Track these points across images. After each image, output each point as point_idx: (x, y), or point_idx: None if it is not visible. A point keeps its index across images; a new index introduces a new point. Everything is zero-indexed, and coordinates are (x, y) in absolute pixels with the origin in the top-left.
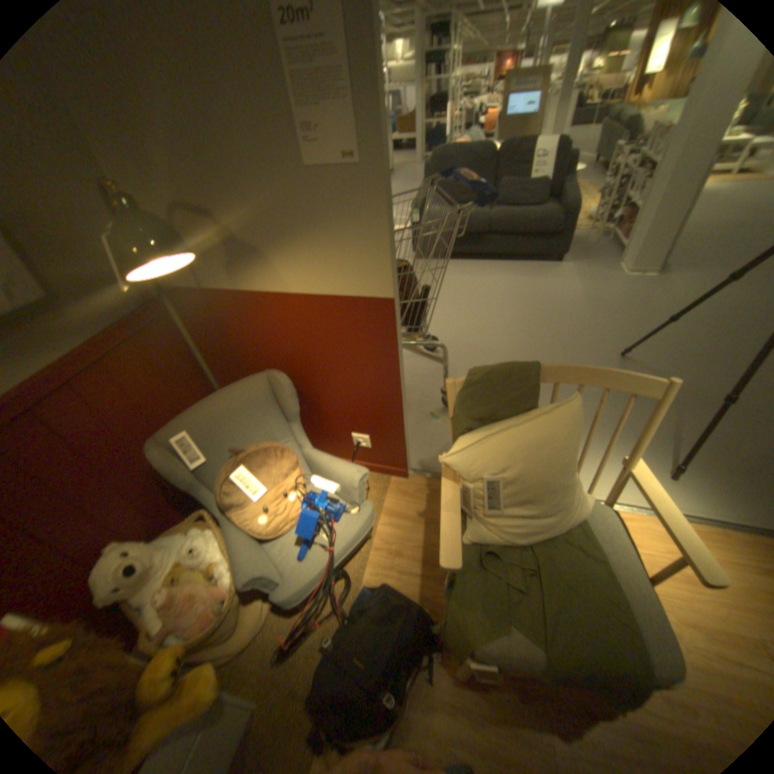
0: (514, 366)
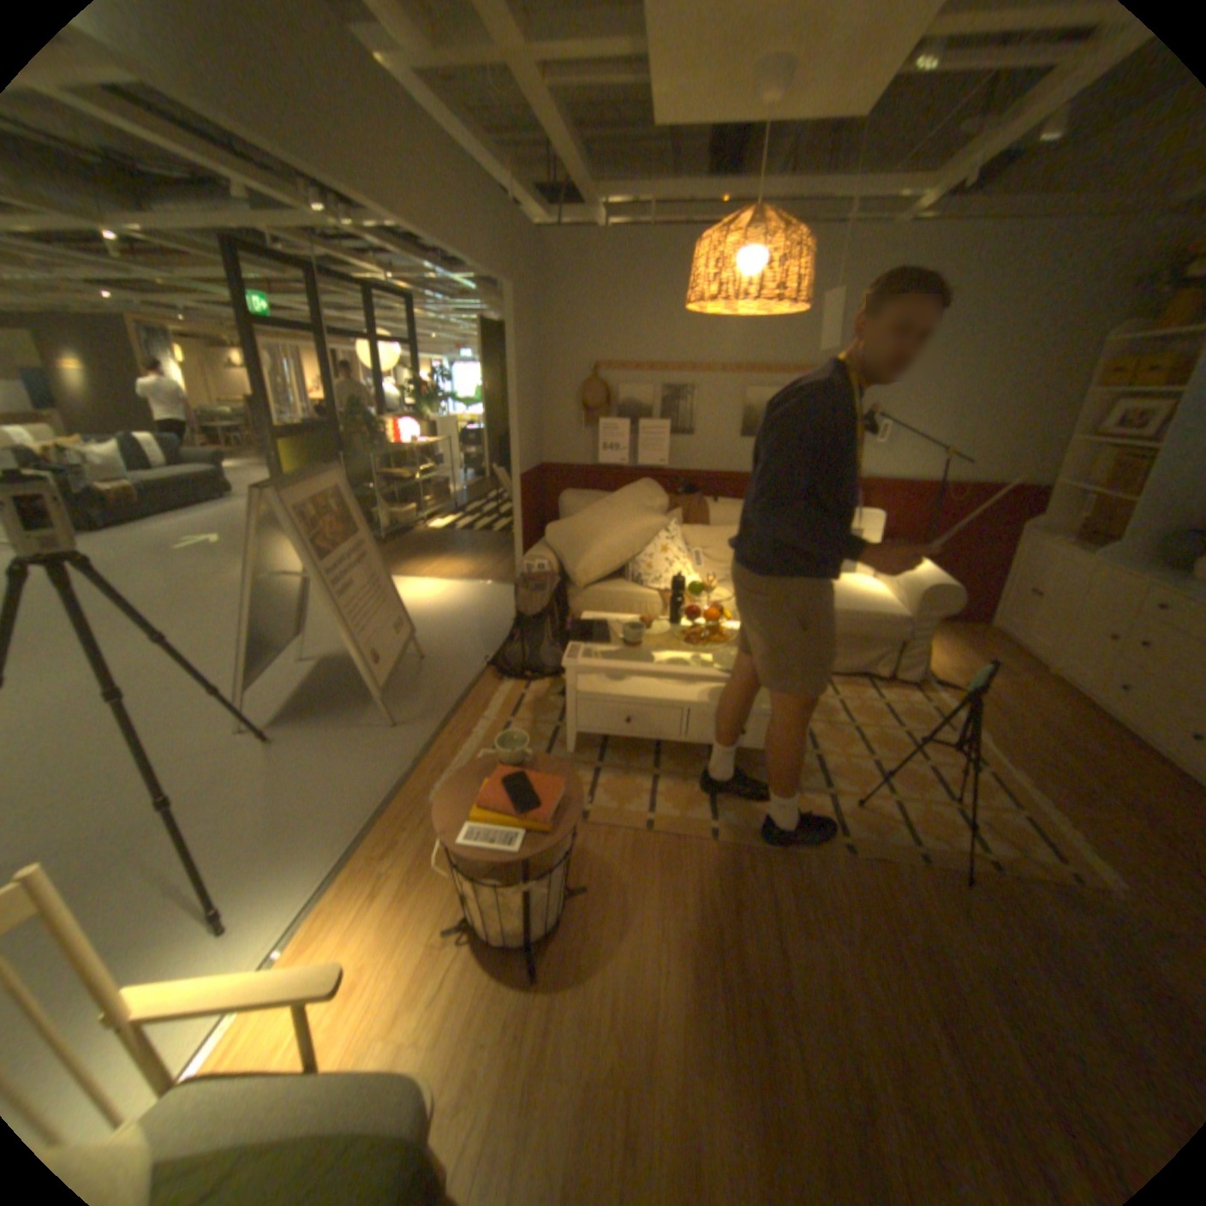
0: None
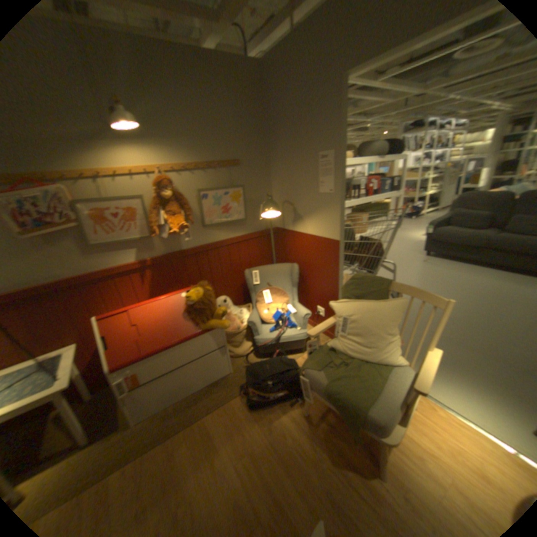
0: (378, 278)
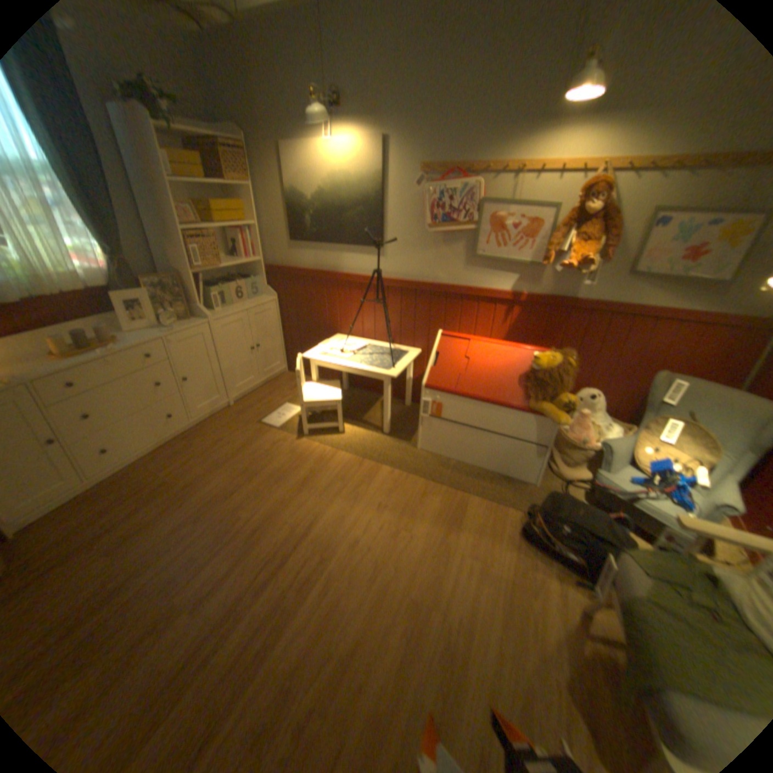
0: None
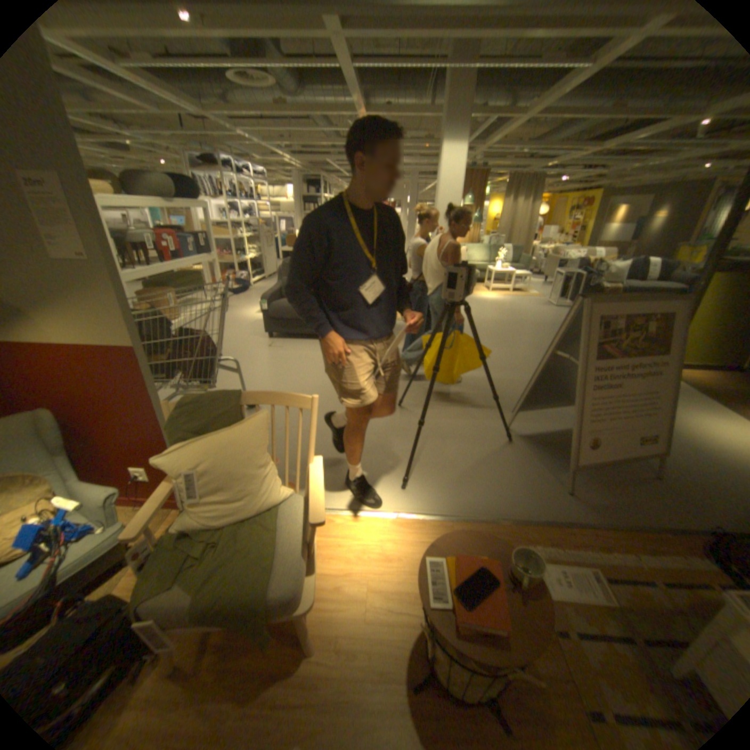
0: (221, 393)
